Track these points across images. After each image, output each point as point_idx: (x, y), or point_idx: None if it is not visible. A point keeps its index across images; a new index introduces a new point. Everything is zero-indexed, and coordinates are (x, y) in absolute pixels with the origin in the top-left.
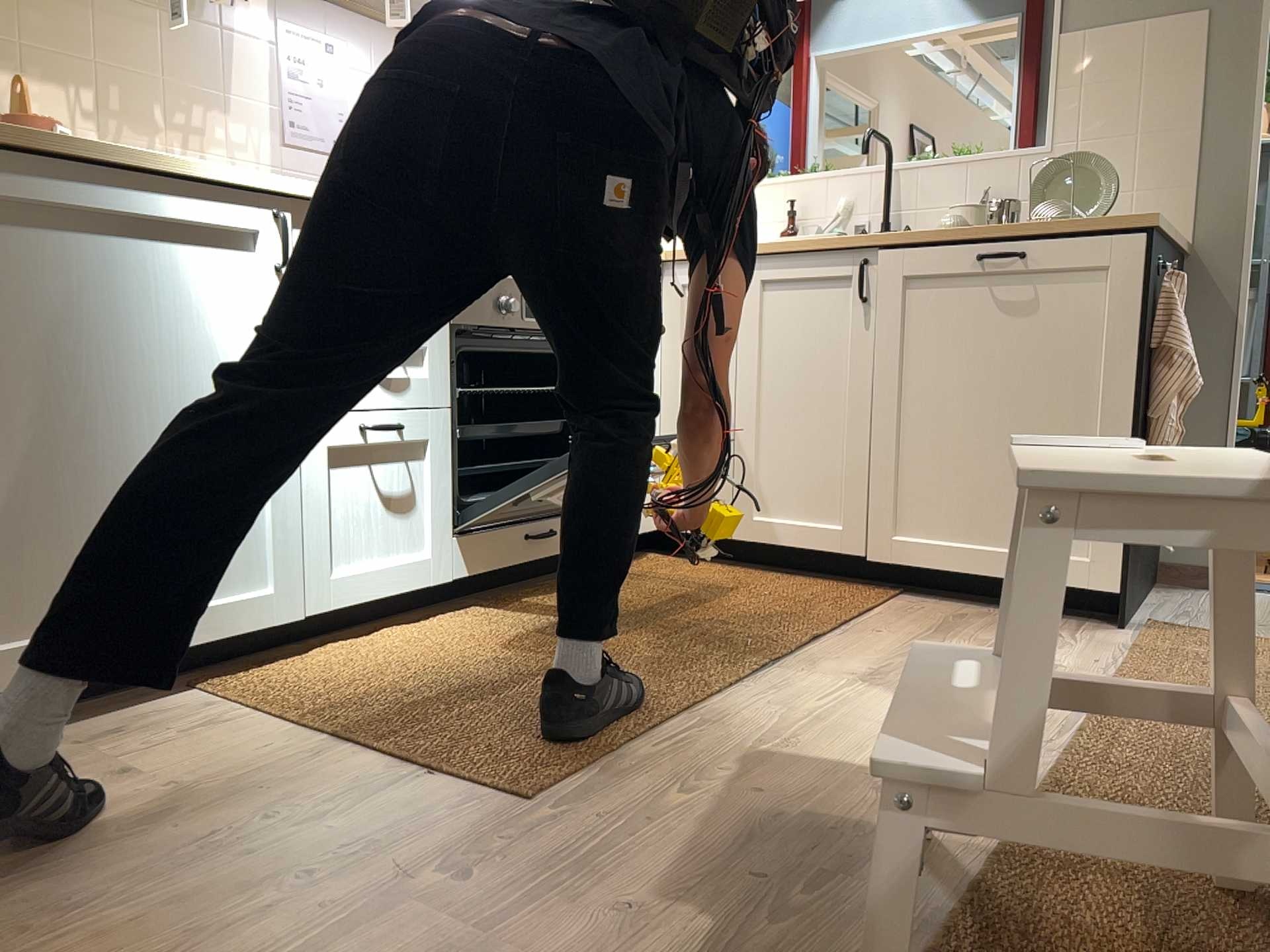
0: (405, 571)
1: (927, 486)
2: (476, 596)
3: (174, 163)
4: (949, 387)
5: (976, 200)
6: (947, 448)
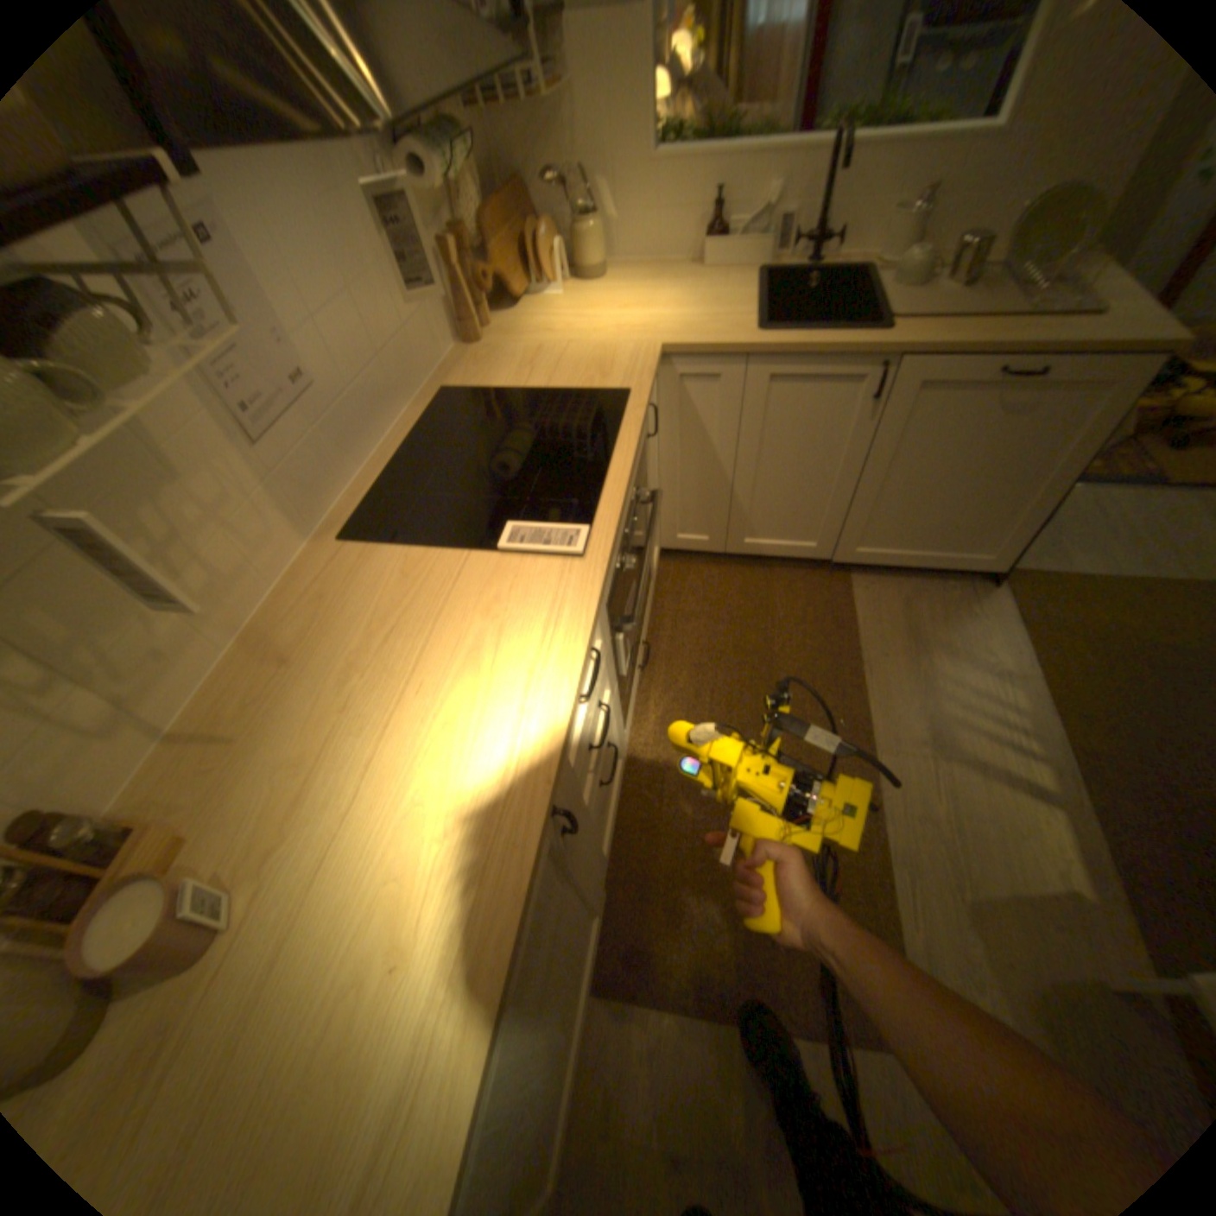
0: (617, 788)
1: (890, 523)
2: None
3: (485, 953)
4: (931, 464)
5: (915, 188)
6: (914, 501)
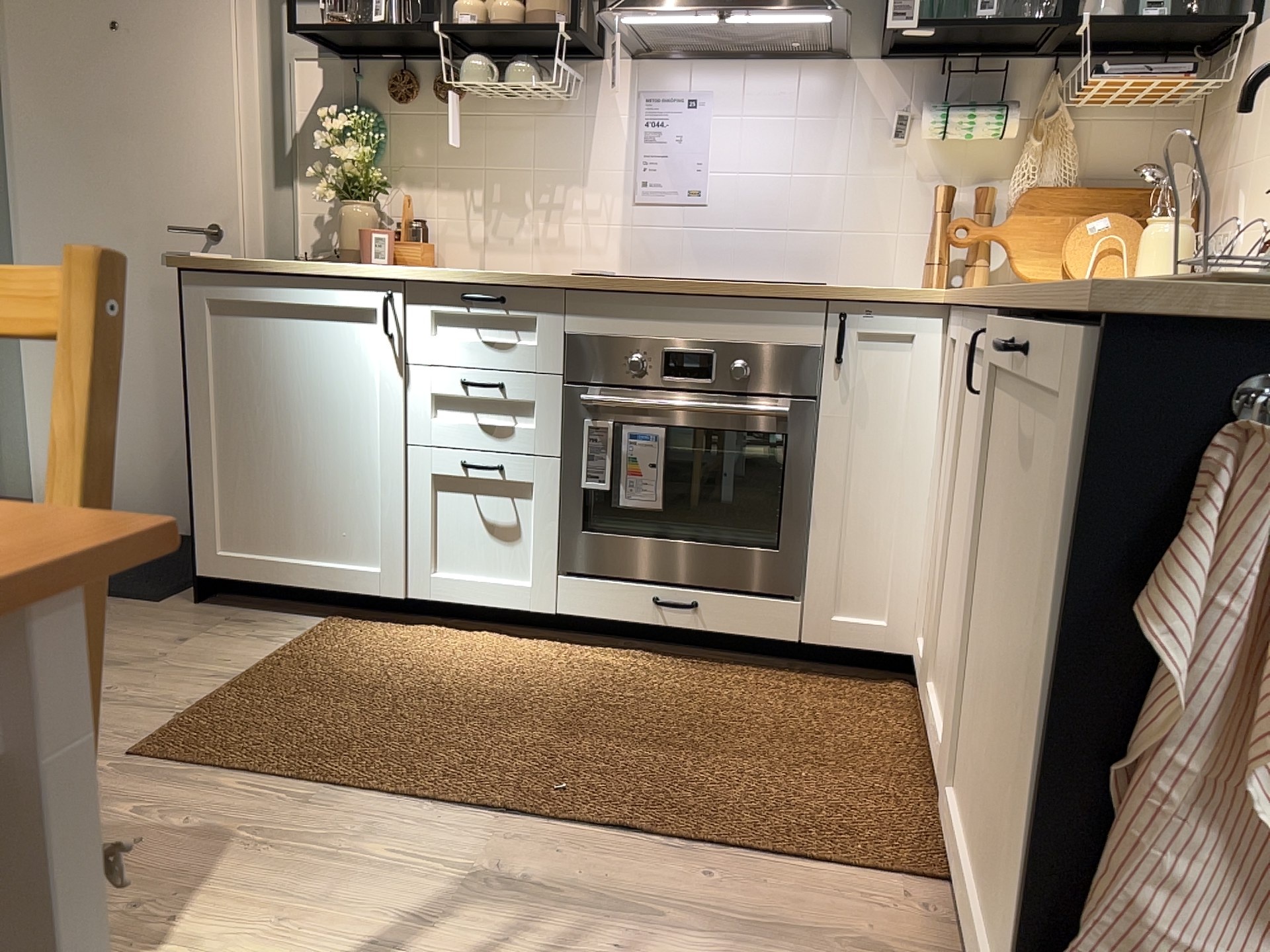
0: (501, 592)
1: (978, 741)
2: (633, 643)
3: (321, 264)
4: (1003, 585)
5: None
6: (991, 689)
